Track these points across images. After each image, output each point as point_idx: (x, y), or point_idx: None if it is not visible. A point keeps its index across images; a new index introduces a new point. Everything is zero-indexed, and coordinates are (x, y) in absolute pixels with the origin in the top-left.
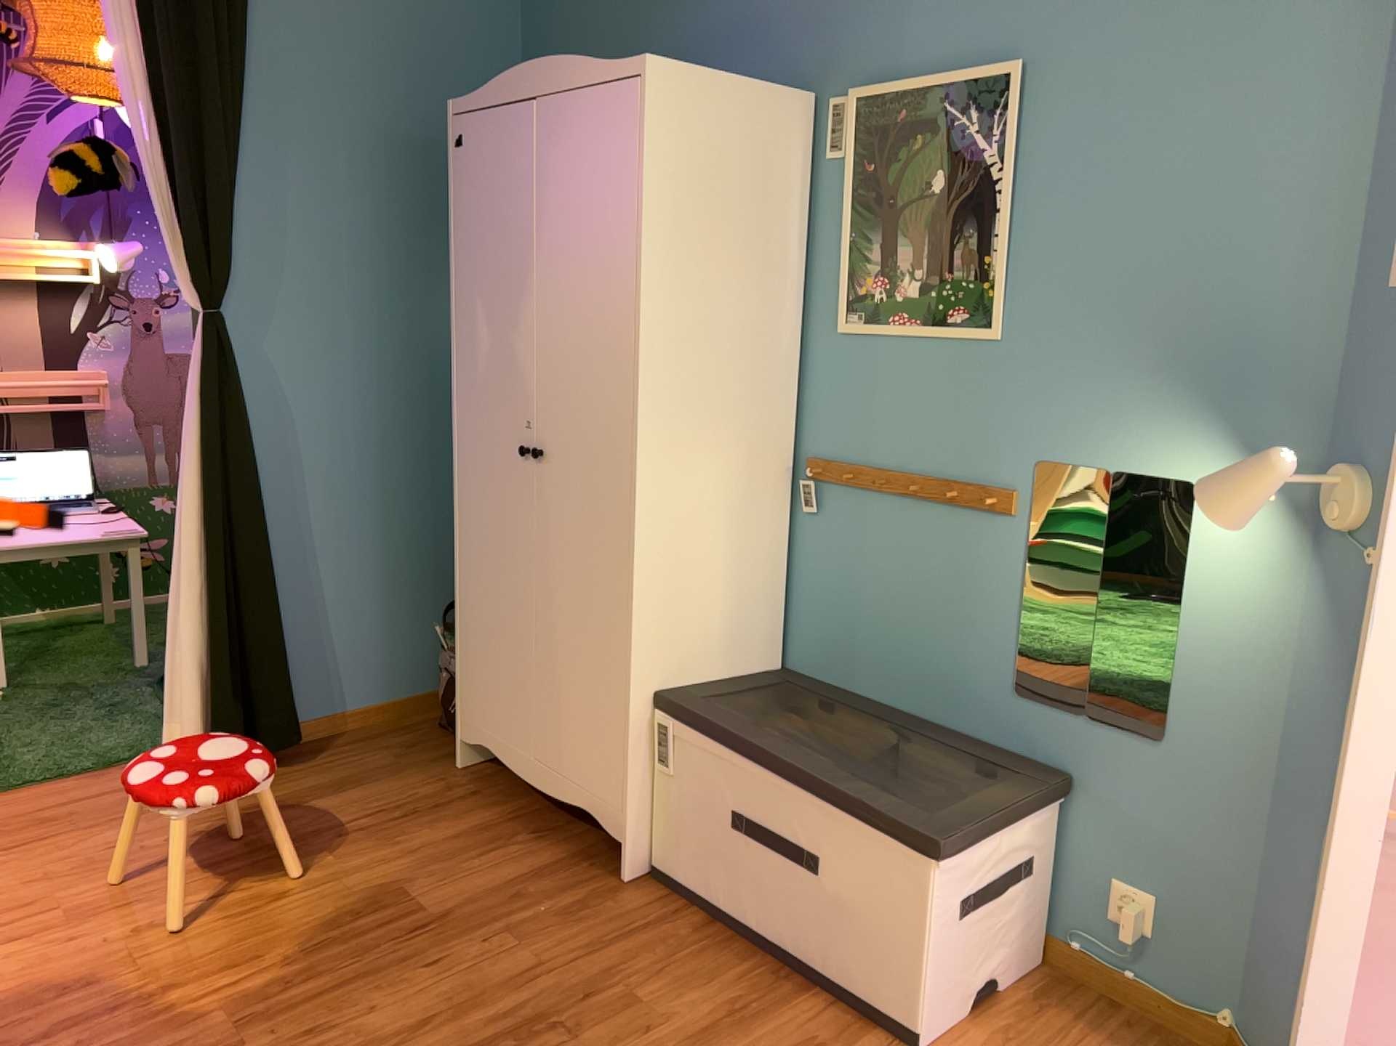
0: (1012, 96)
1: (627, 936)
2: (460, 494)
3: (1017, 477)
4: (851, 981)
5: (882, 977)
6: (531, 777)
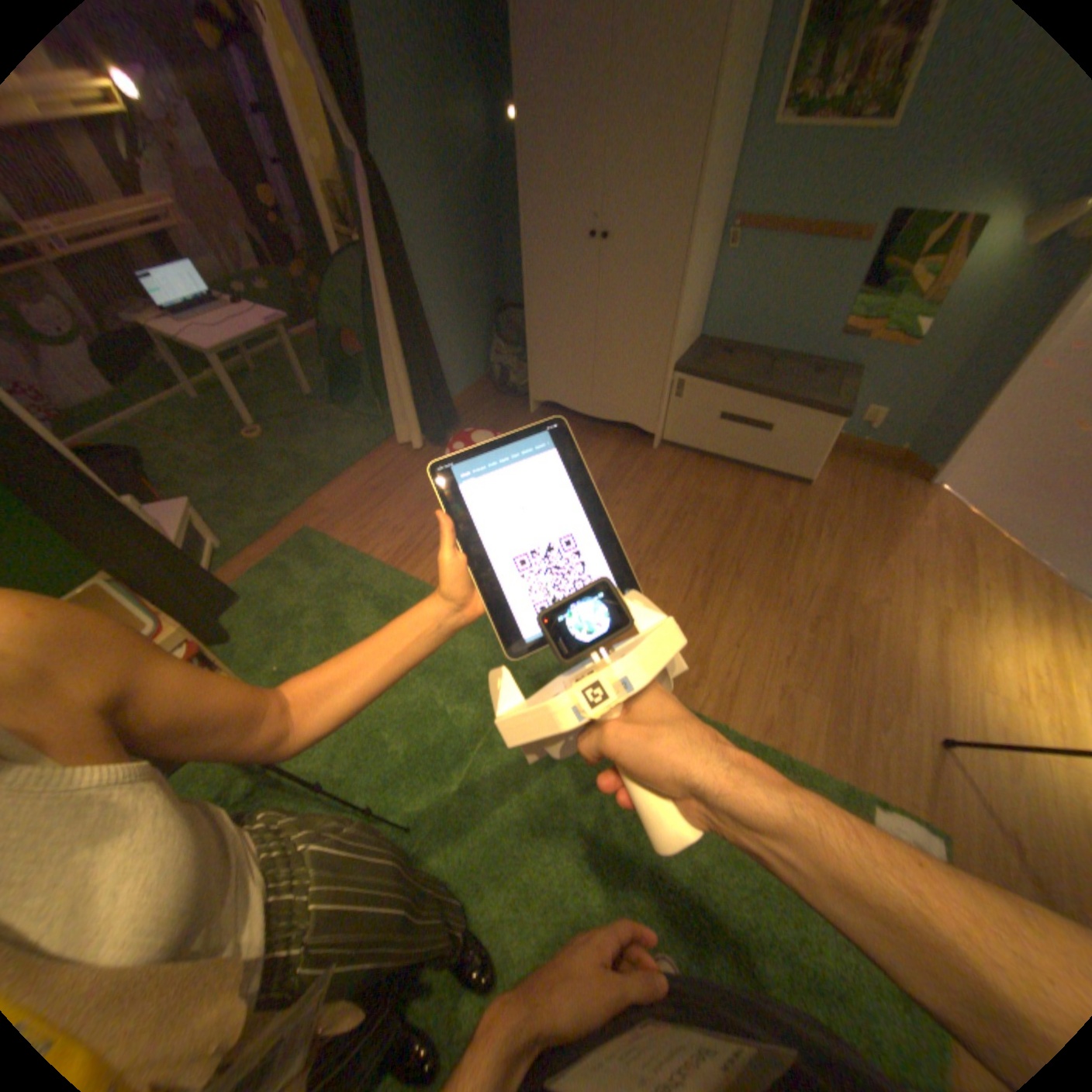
0: None
1: (676, 471)
2: (529, 266)
3: (878, 218)
4: (781, 467)
5: (800, 463)
6: (590, 412)
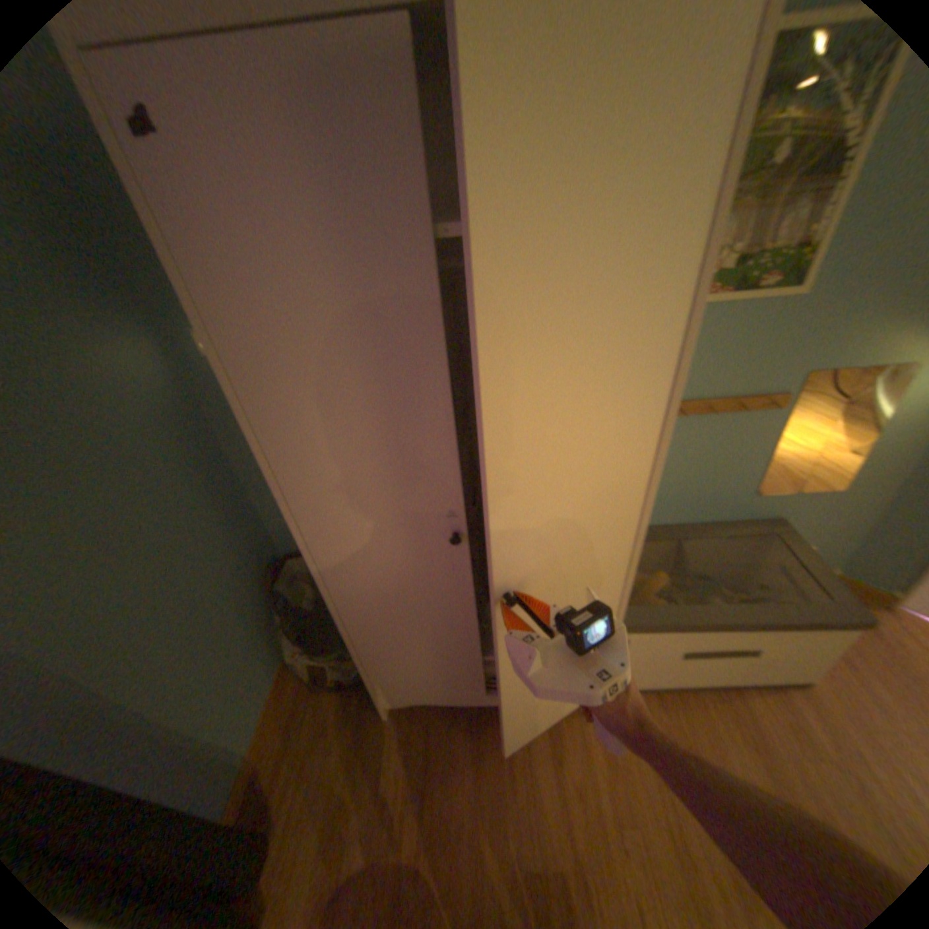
0: None
1: None
2: (336, 584)
3: (792, 383)
4: (776, 683)
5: (803, 676)
6: (488, 702)
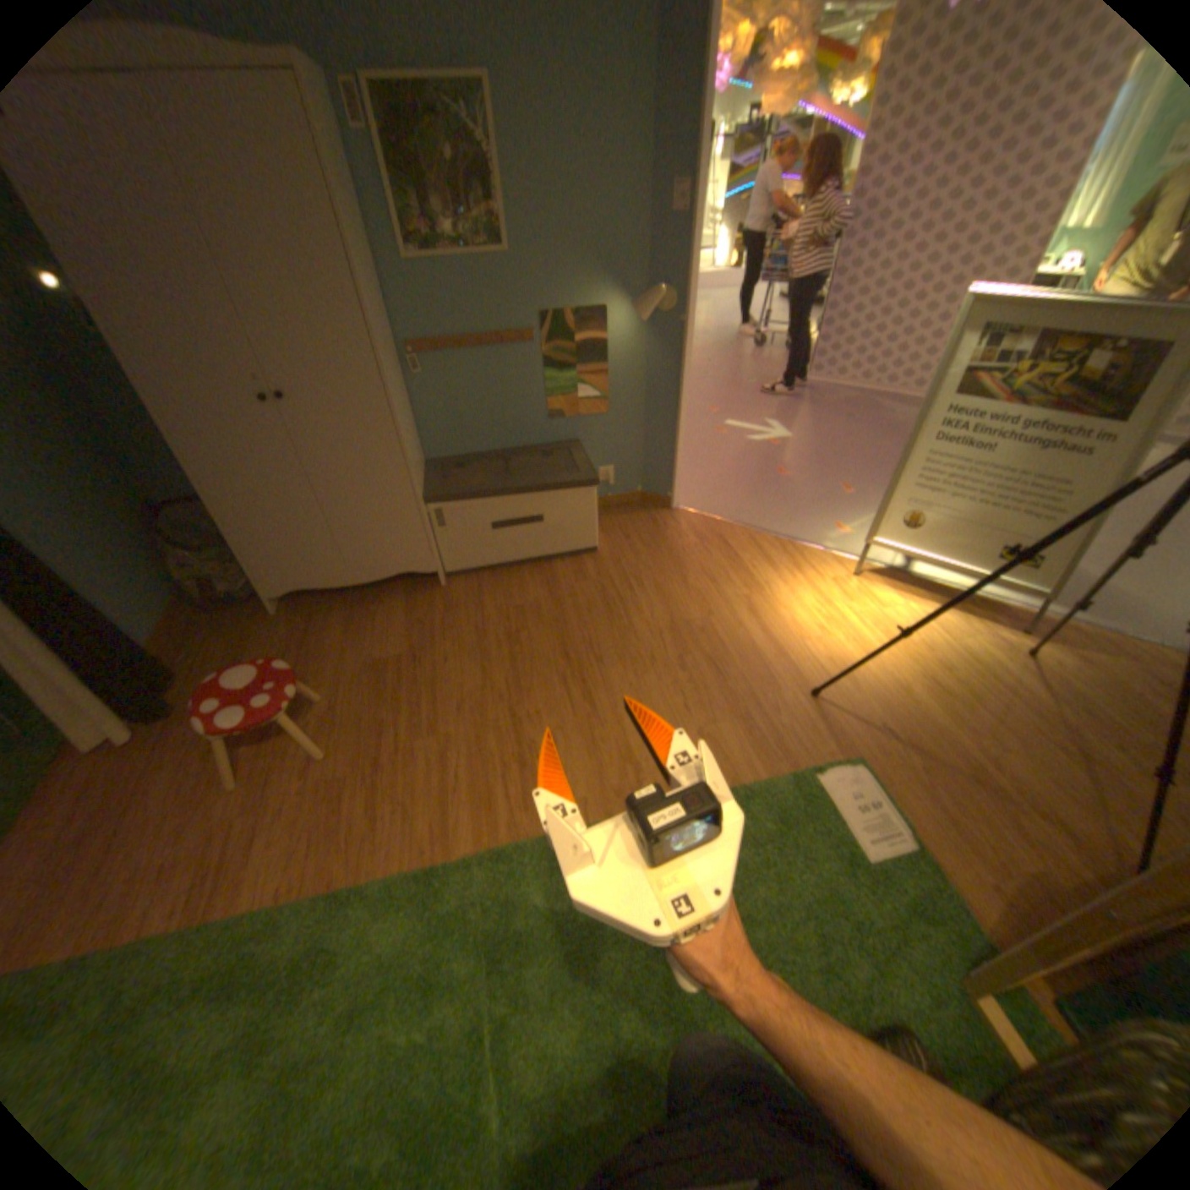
0: (484, 93)
1: (479, 597)
2: (186, 452)
3: (529, 323)
4: (566, 548)
5: (579, 538)
6: (351, 581)
